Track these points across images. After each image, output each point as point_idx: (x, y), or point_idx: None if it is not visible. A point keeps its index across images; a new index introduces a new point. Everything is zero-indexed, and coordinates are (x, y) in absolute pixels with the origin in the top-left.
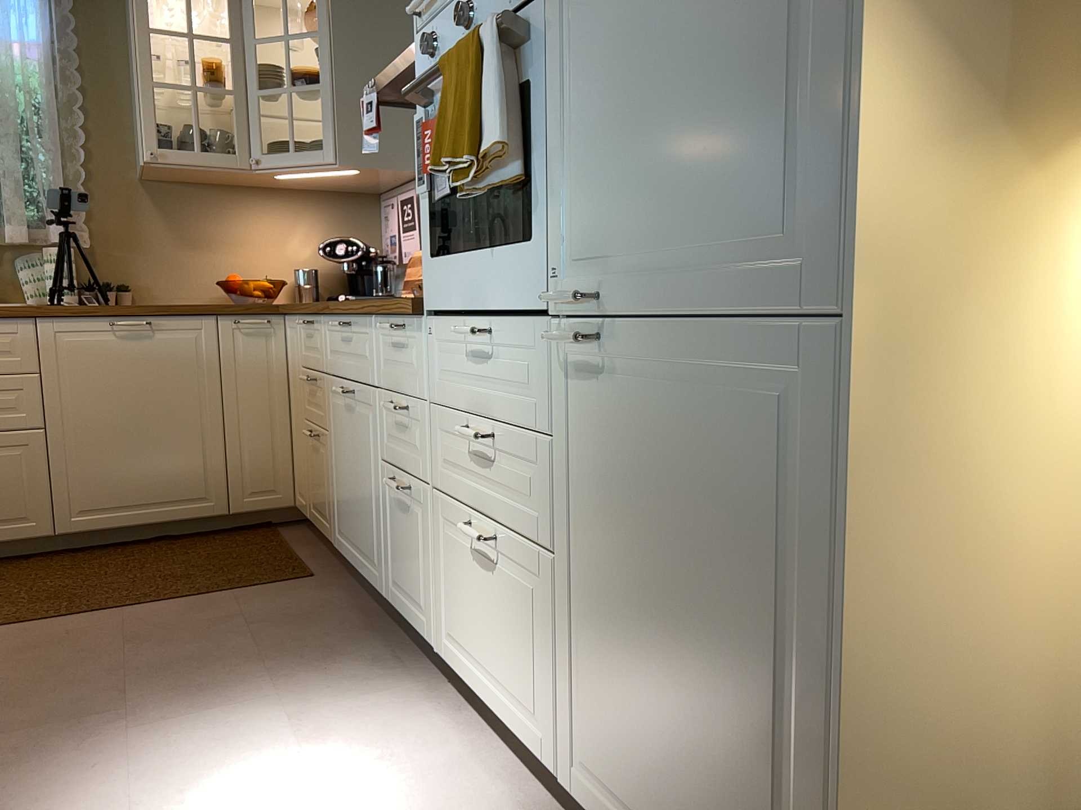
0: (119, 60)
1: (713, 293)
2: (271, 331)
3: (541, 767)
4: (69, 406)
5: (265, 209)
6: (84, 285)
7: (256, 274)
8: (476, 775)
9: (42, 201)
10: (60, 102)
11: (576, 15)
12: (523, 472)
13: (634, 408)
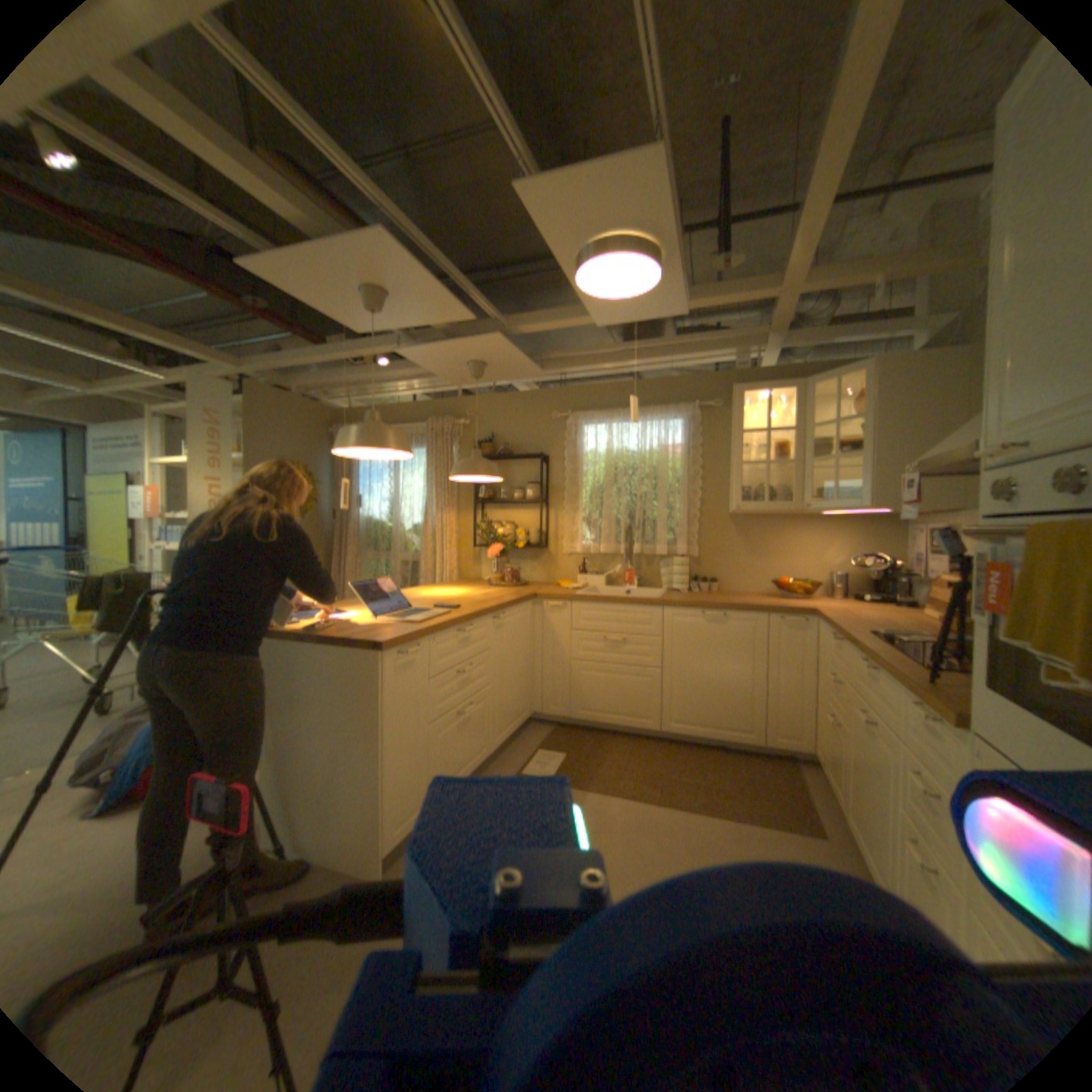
0: (723, 446)
1: None
2: (806, 627)
3: None
4: (675, 658)
5: (810, 531)
6: (692, 577)
7: (800, 575)
8: None
9: (675, 530)
10: (689, 475)
11: None
12: None
13: None
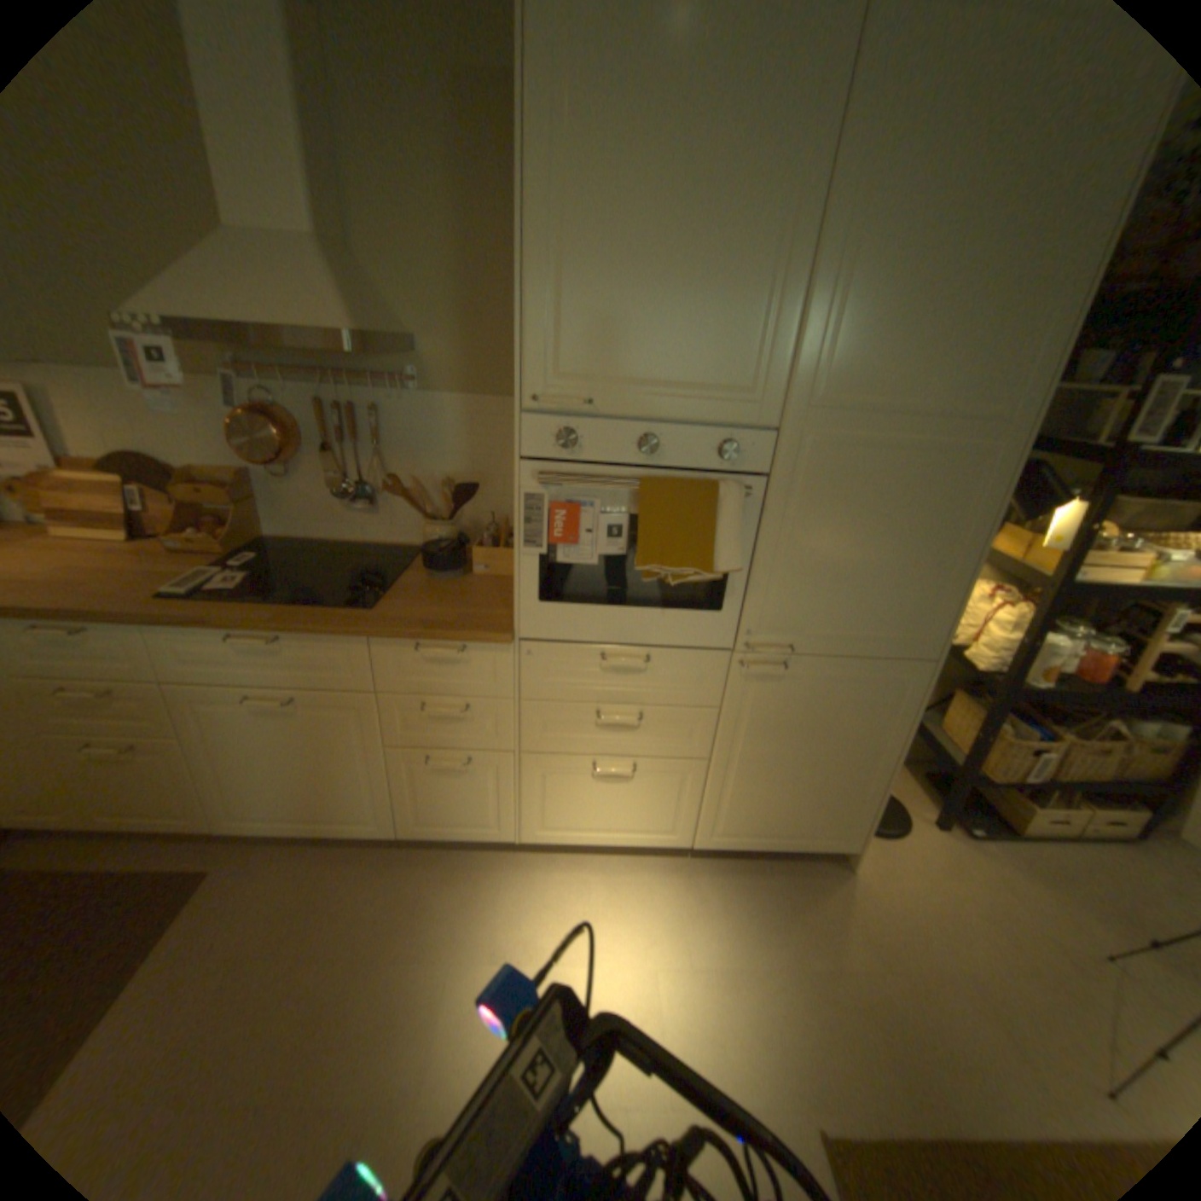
0: None
1: (866, 648)
2: None
3: (666, 848)
4: None
5: None
6: None
7: None
8: (612, 879)
9: None
10: None
11: (791, 502)
12: (671, 726)
13: (797, 690)
